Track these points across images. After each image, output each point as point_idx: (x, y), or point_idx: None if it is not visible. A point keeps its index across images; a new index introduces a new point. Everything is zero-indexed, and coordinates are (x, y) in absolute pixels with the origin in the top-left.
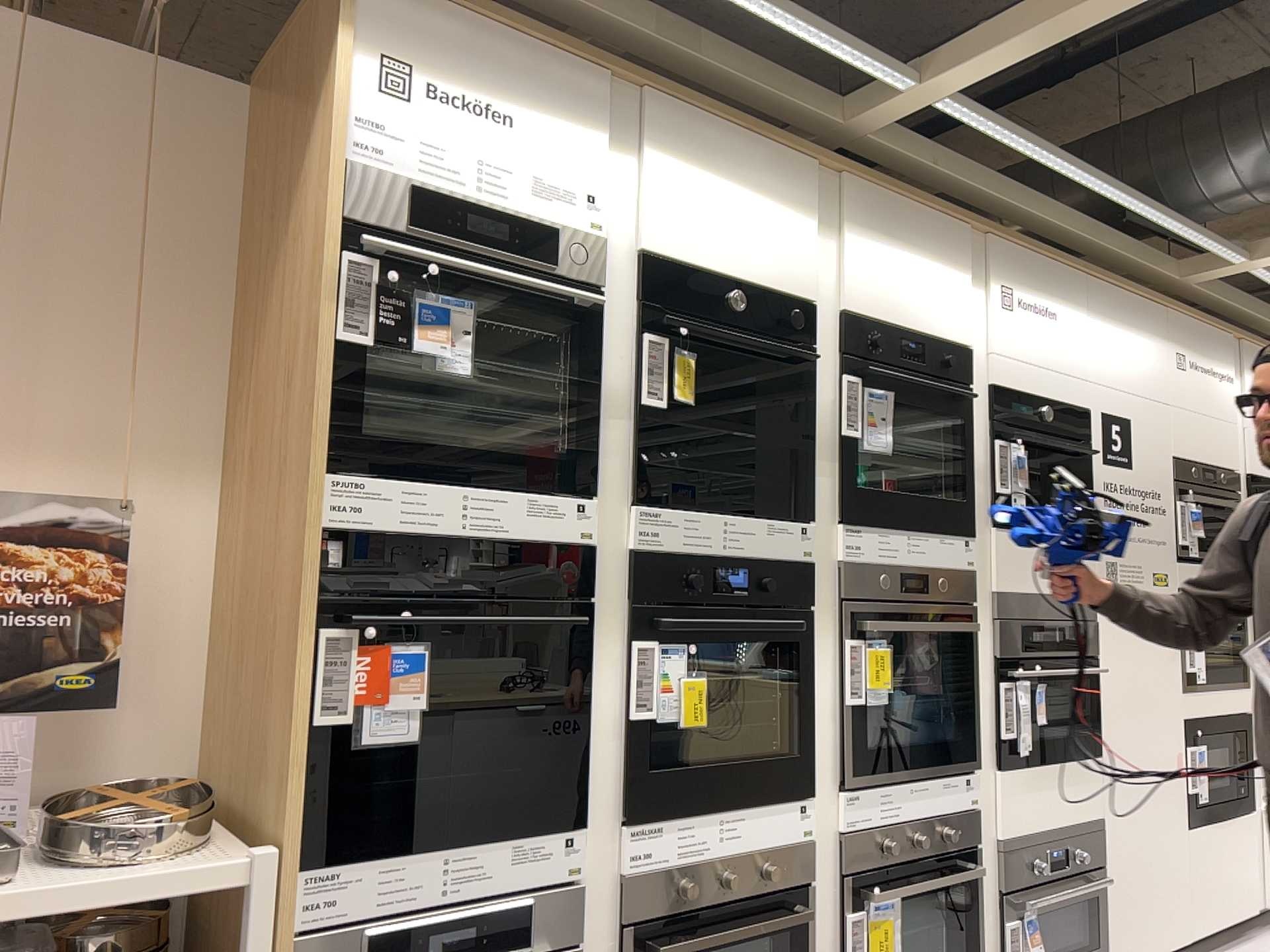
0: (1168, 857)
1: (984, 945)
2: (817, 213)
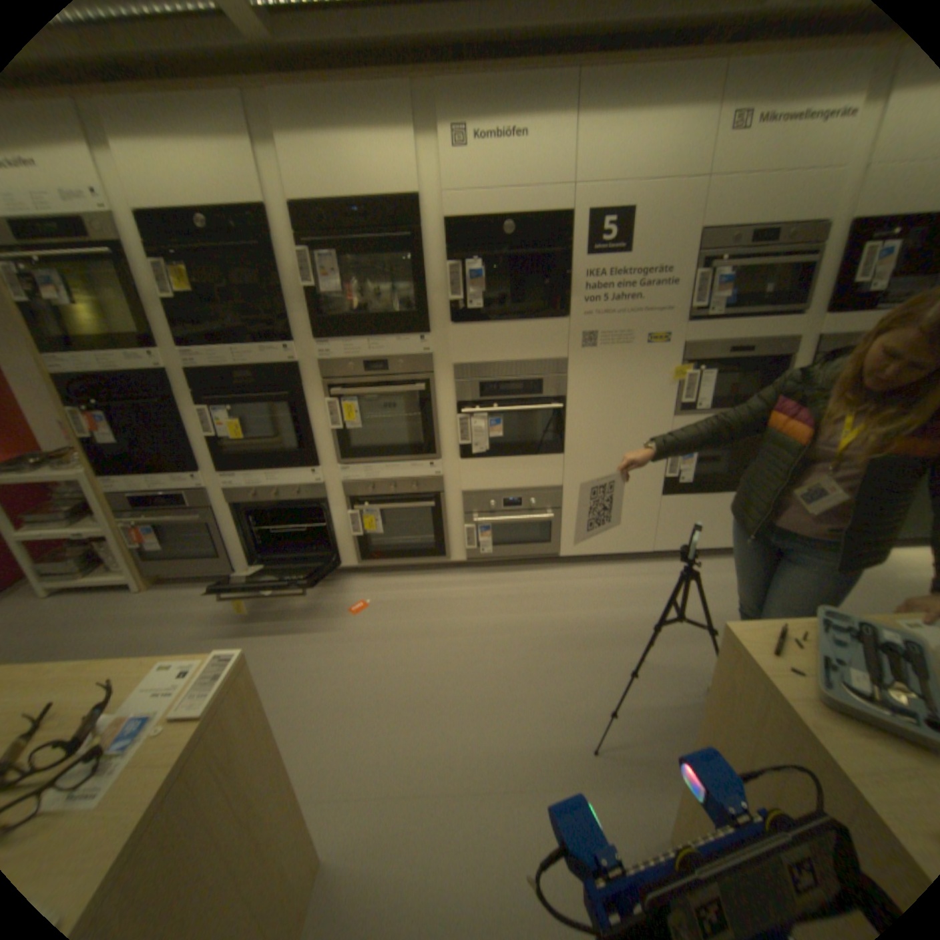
0: (633, 510)
1: (452, 533)
2: (251, 132)
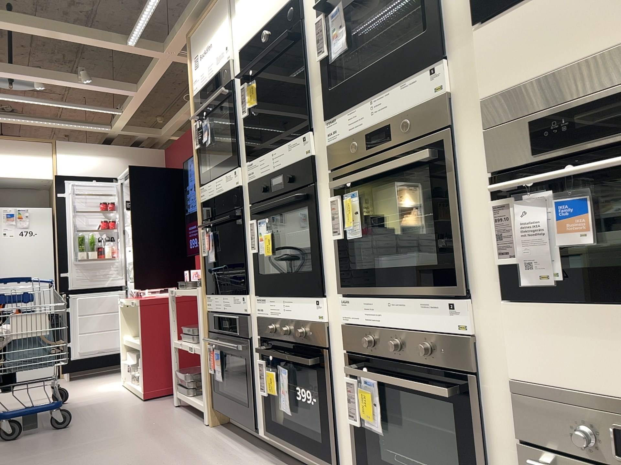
0: None
1: None
2: None
